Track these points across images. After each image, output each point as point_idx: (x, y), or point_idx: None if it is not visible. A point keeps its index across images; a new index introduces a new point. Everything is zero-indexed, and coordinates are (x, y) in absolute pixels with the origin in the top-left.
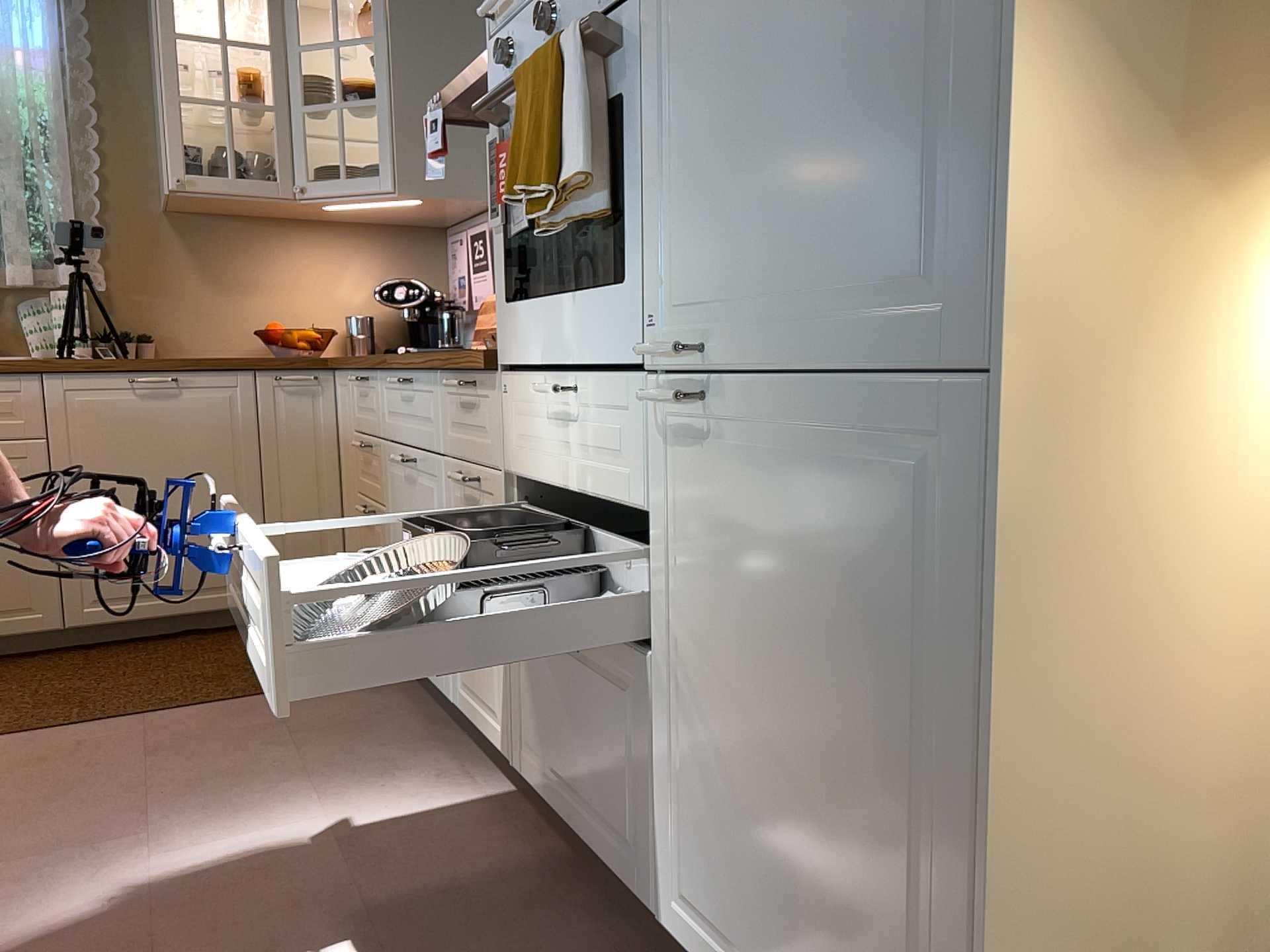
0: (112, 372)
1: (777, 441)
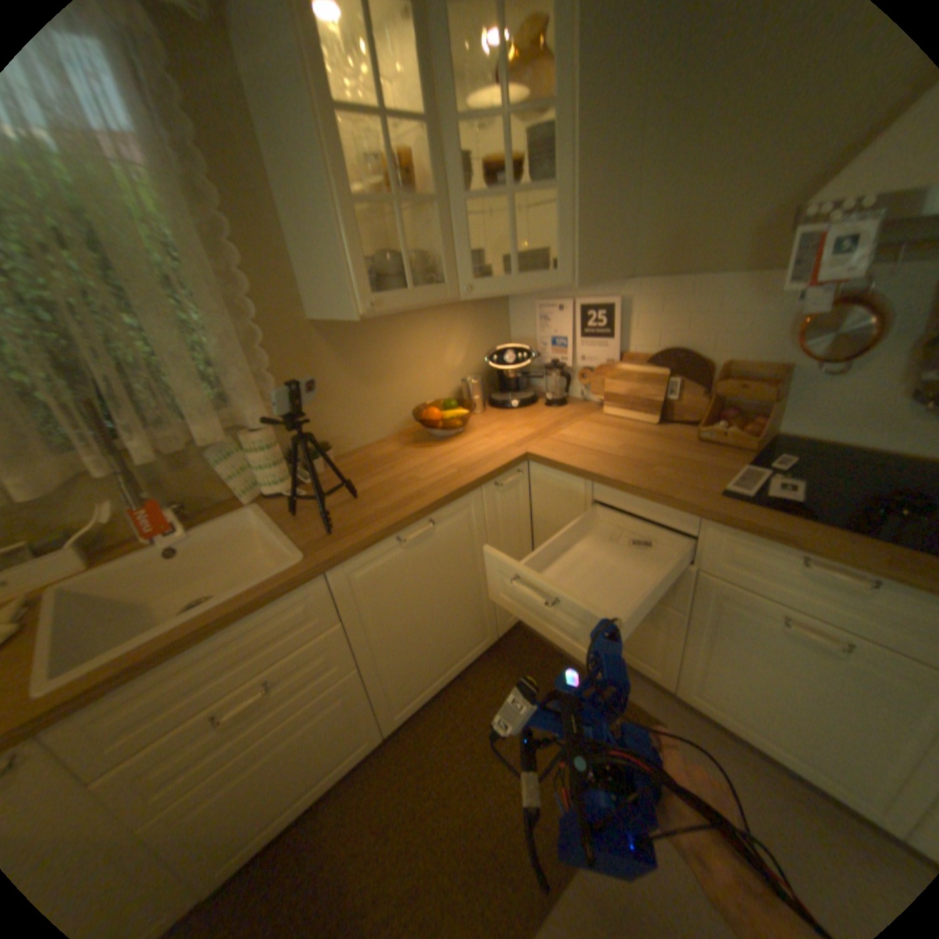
0: (384, 539)
1: None
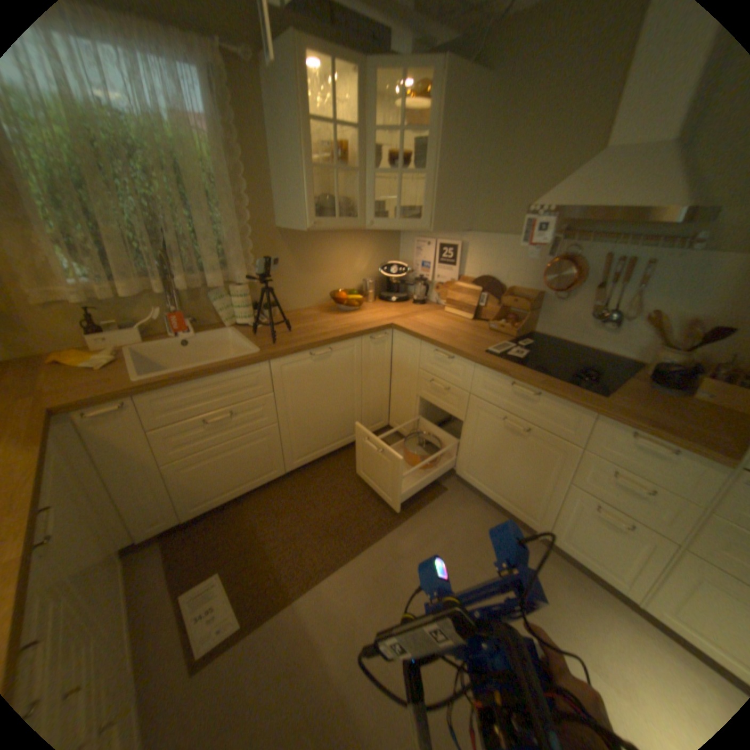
0: (303, 352)
1: None
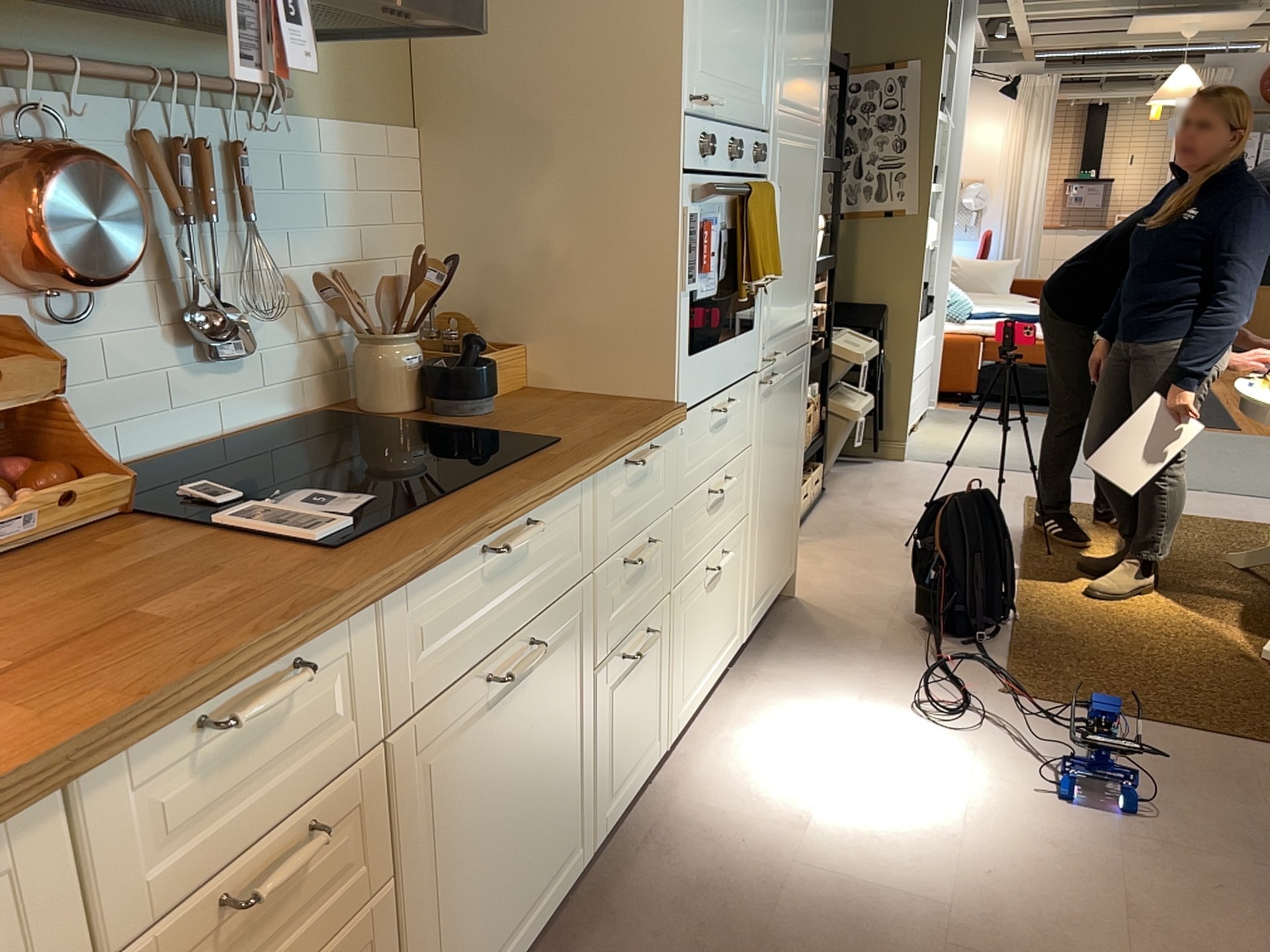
0: None
1: (781, 381)
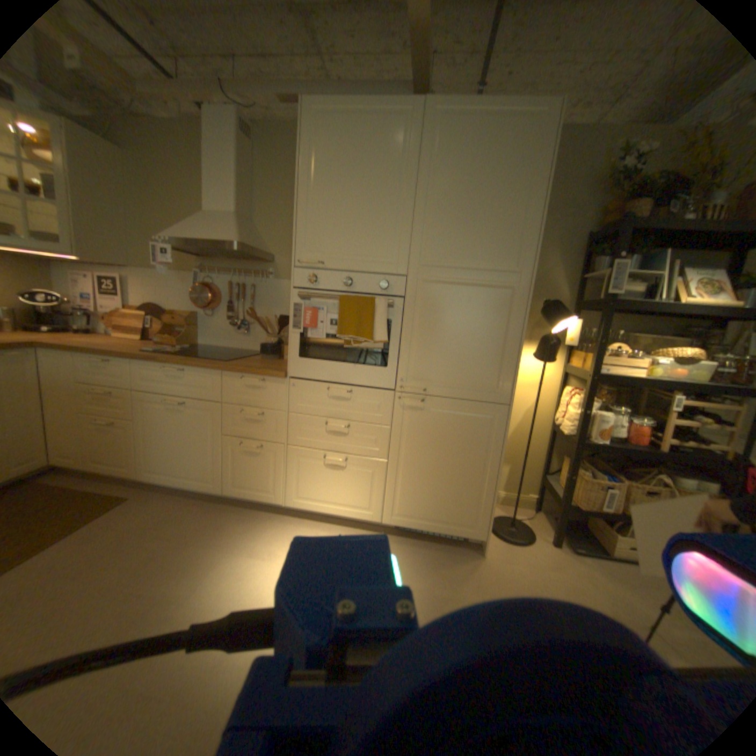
0: None
1: (443, 410)
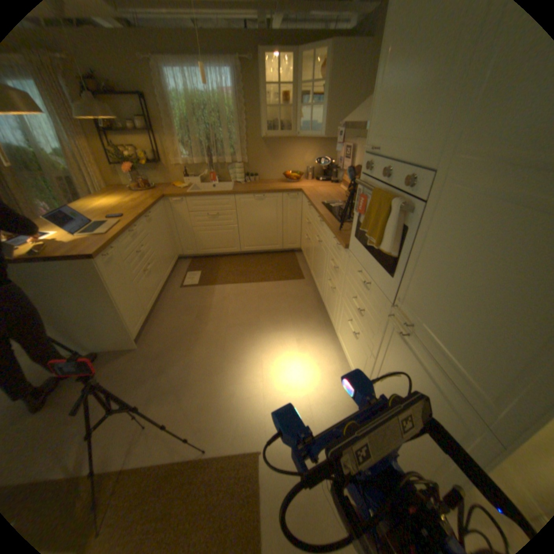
0: (249, 194)
1: (421, 366)
